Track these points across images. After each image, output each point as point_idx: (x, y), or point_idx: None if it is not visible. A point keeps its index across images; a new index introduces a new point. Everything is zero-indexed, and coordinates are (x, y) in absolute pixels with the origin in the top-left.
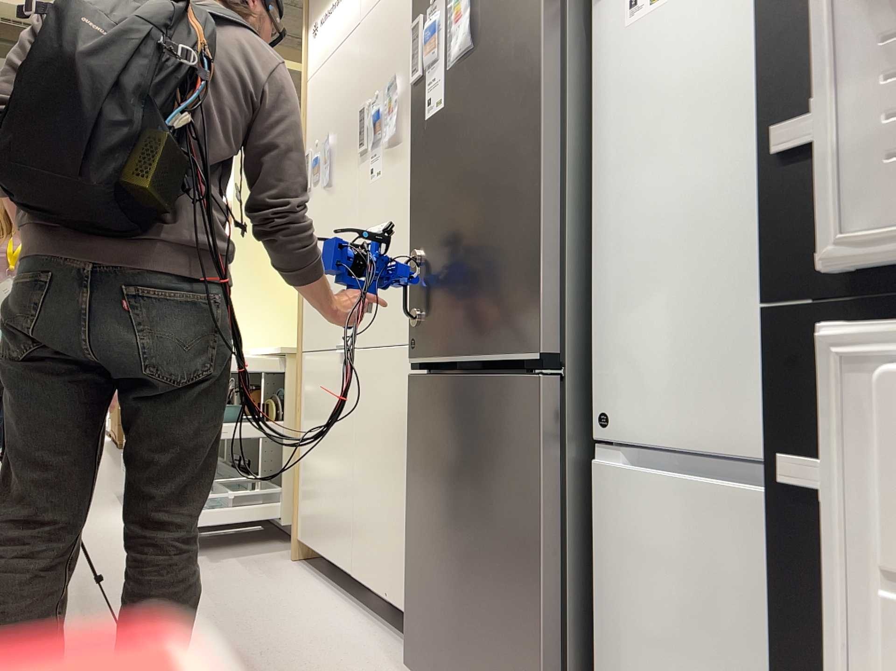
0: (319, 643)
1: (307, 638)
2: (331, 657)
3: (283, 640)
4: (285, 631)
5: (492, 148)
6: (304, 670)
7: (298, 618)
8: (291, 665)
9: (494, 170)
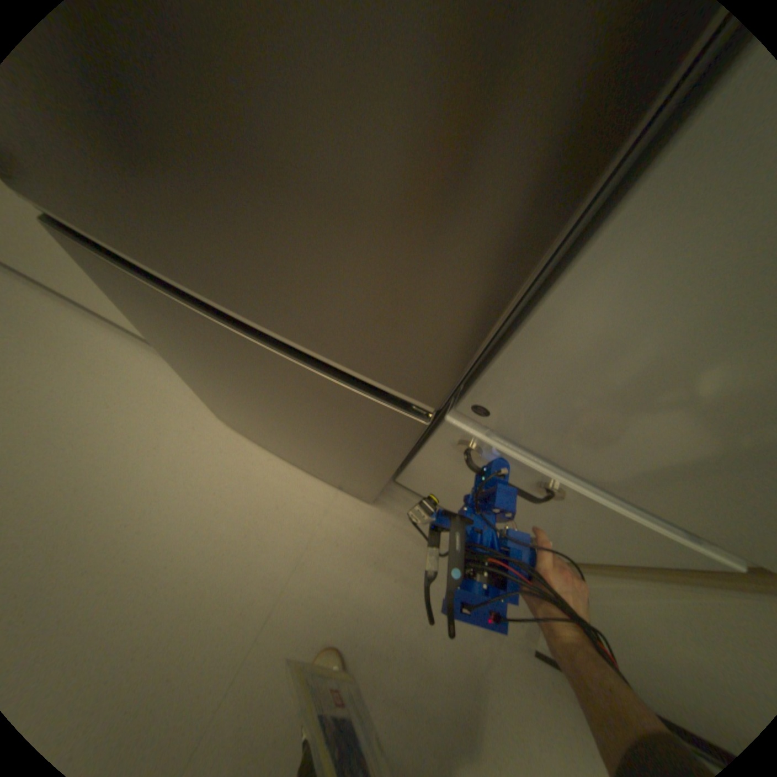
0: (111, 397)
1: (95, 395)
2: (137, 413)
3: (72, 408)
4: (63, 393)
5: None
6: (125, 442)
7: (61, 365)
8: (109, 441)
9: None
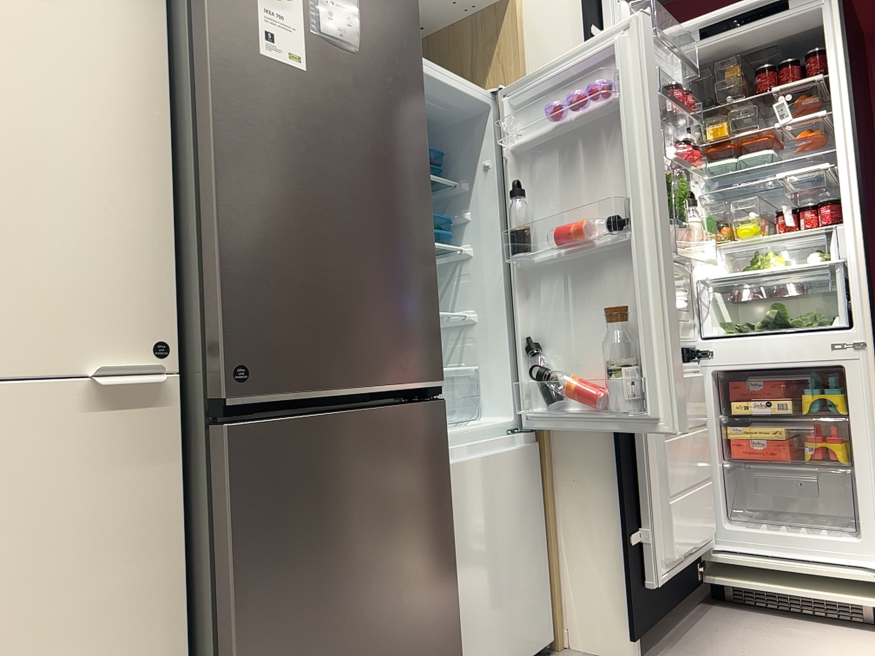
0: None
1: None
2: None
3: None
4: None
5: (384, 176)
6: None
7: None
8: None
9: (387, 199)
